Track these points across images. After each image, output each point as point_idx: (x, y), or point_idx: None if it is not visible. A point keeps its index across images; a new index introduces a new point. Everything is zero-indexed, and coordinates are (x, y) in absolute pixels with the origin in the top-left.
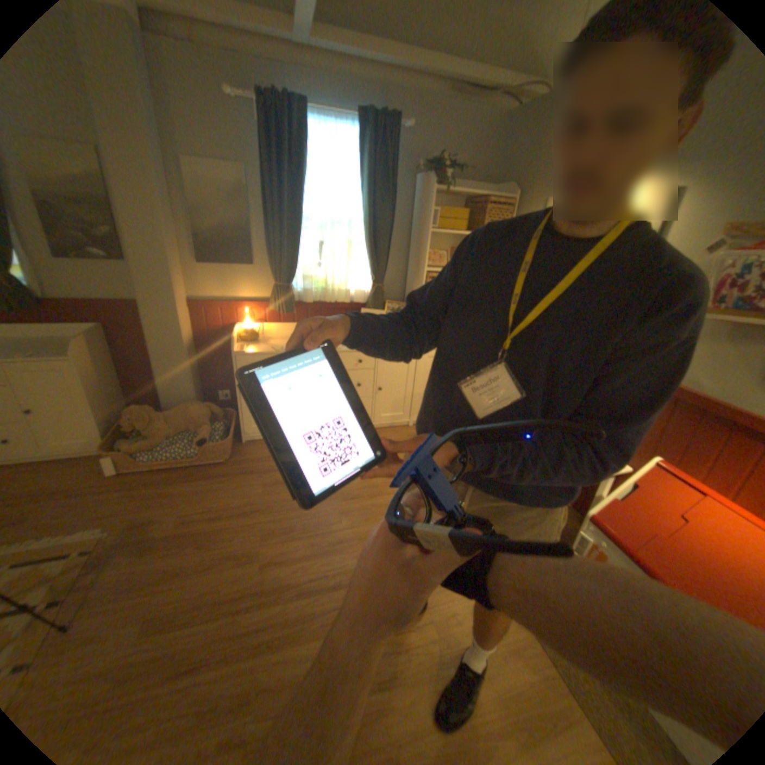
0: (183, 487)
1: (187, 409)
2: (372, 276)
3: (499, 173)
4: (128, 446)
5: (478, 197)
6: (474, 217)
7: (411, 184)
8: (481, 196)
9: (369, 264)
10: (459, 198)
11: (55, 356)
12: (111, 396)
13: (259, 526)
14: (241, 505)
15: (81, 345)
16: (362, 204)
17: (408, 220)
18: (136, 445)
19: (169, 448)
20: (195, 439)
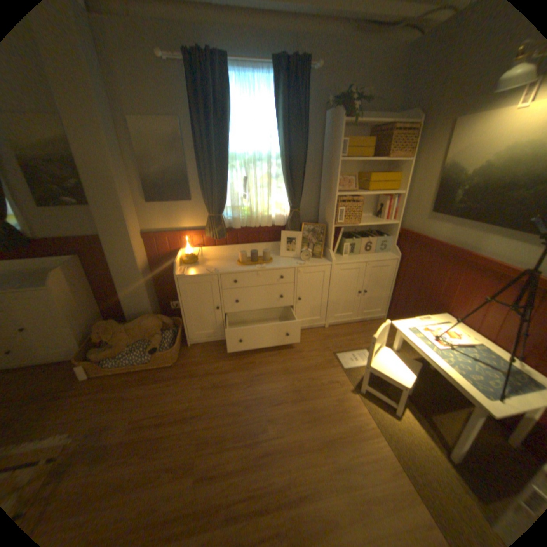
0: (138, 390)
1: (142, 321)
2: (290, 202)
3: (402, 102)
4: (96, 355)
5: (383, 125)
6: (381, 143)
7: (322, 120)
8: (387, 123)
9: (287, 193)
10: (365, 128)
11: (38, 285)
12: (88, 311)
13: (196, 434)
14: (183, 409)
15: (59, 275)
16: (279, 141)
17: (320, 151)
18: (103, 353)
19: (128, 355)
20: (148, 348)
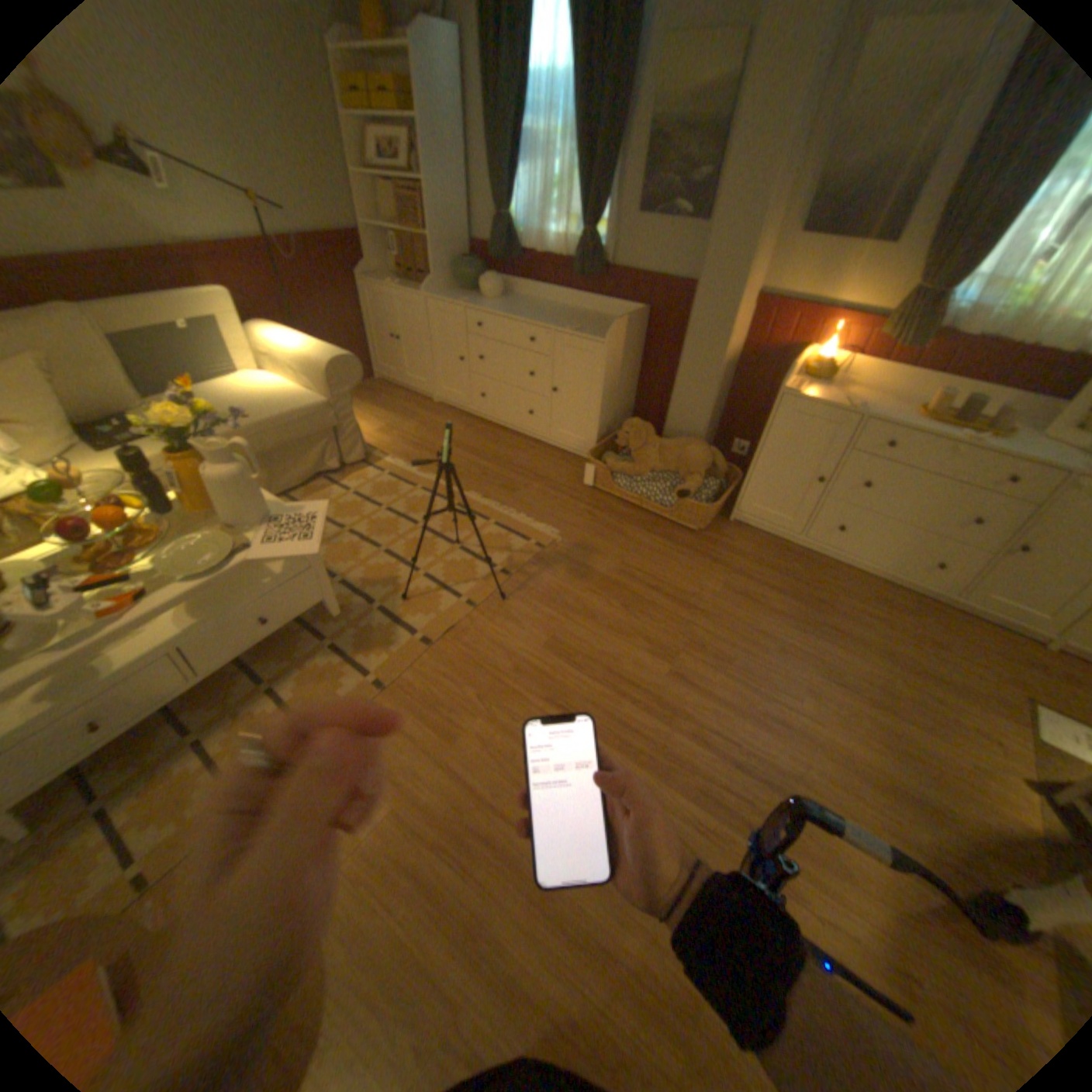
0: (642, 536)
1: (688, 447)
2: None
3: None
4: (614, 463)
5: None
6: None
7: None
8: None
9: None
10: None
11: (596, 336)
12: (623, 401)
13: (695, 630)
14: (689, 592)
15: (622, 330)
16: None
17: None
18: (621, 465)
19: (649, 484)
20: (679, 488)
